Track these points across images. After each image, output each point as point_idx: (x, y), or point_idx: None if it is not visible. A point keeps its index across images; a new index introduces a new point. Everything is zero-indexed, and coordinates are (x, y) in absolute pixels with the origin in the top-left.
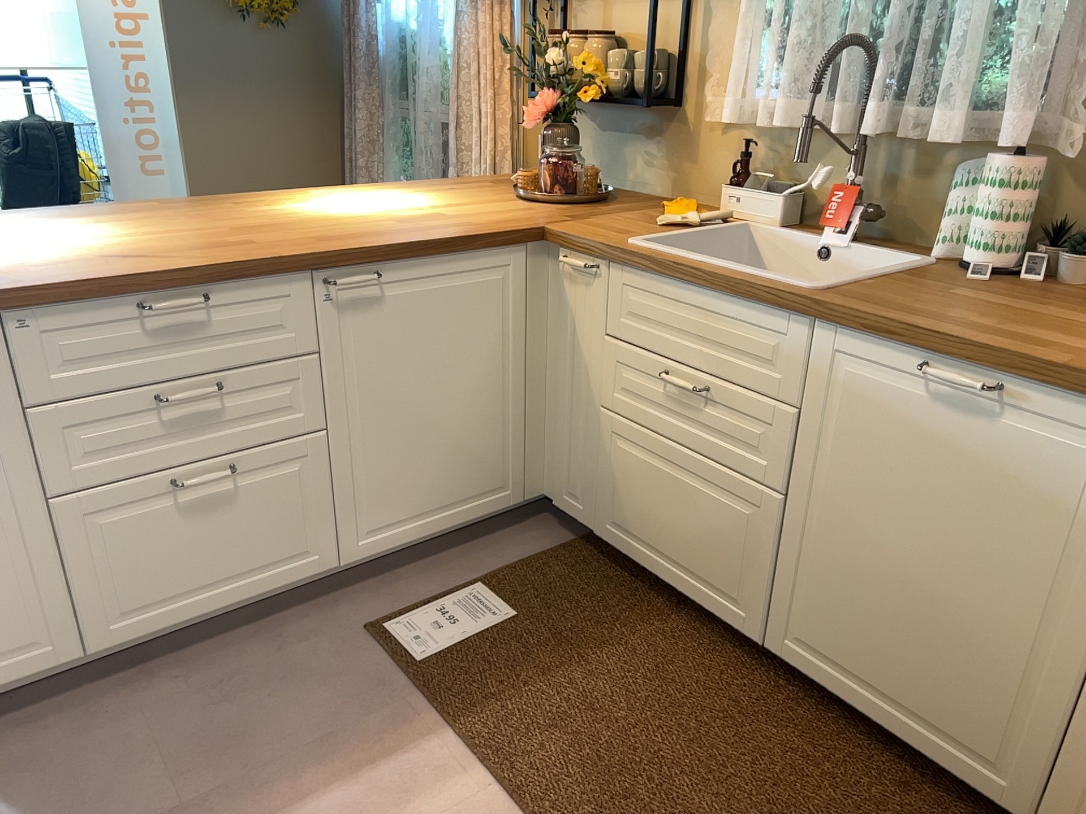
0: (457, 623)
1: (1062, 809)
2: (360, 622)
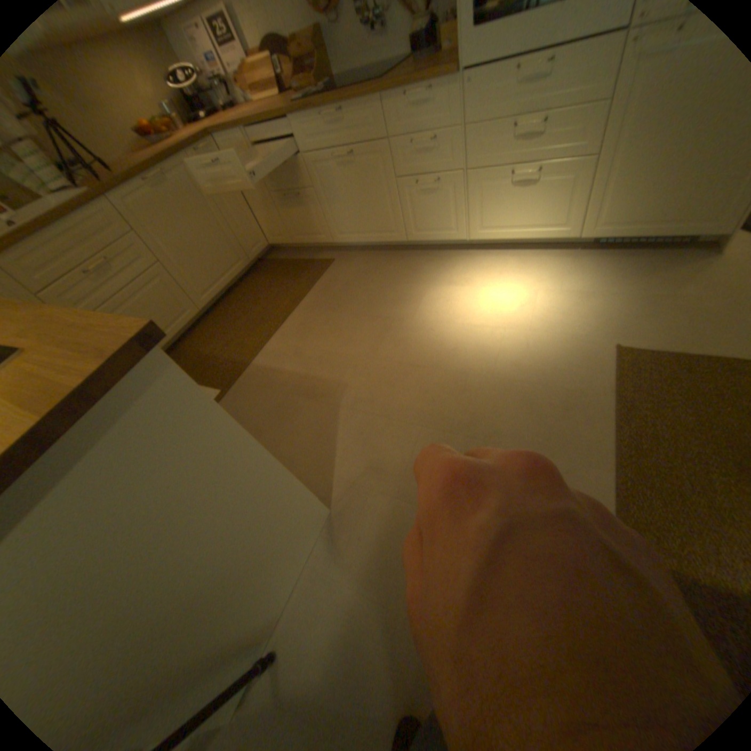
0: None
1: (247, 250)
2: None
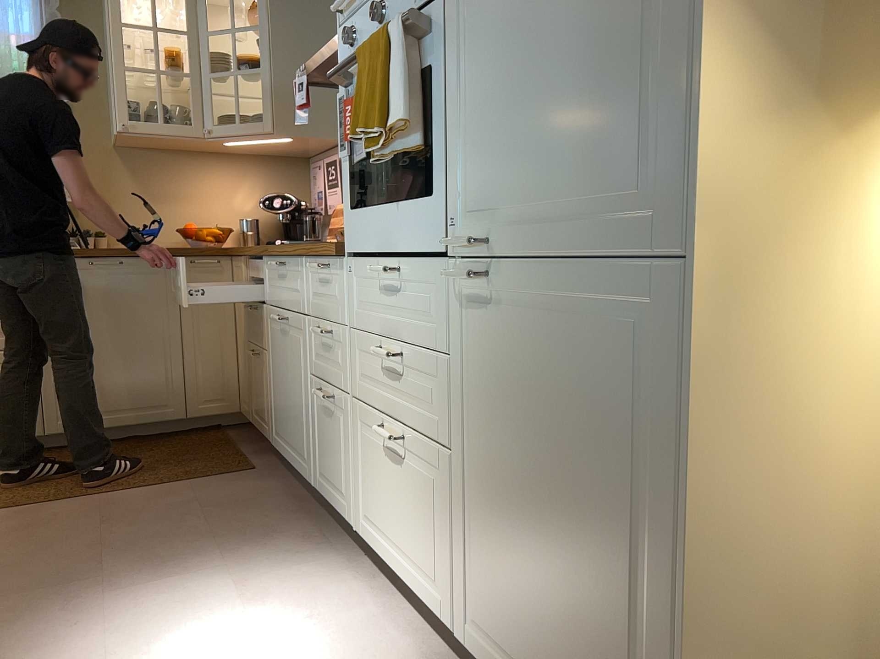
0: None
1: (192, 402)
2: None
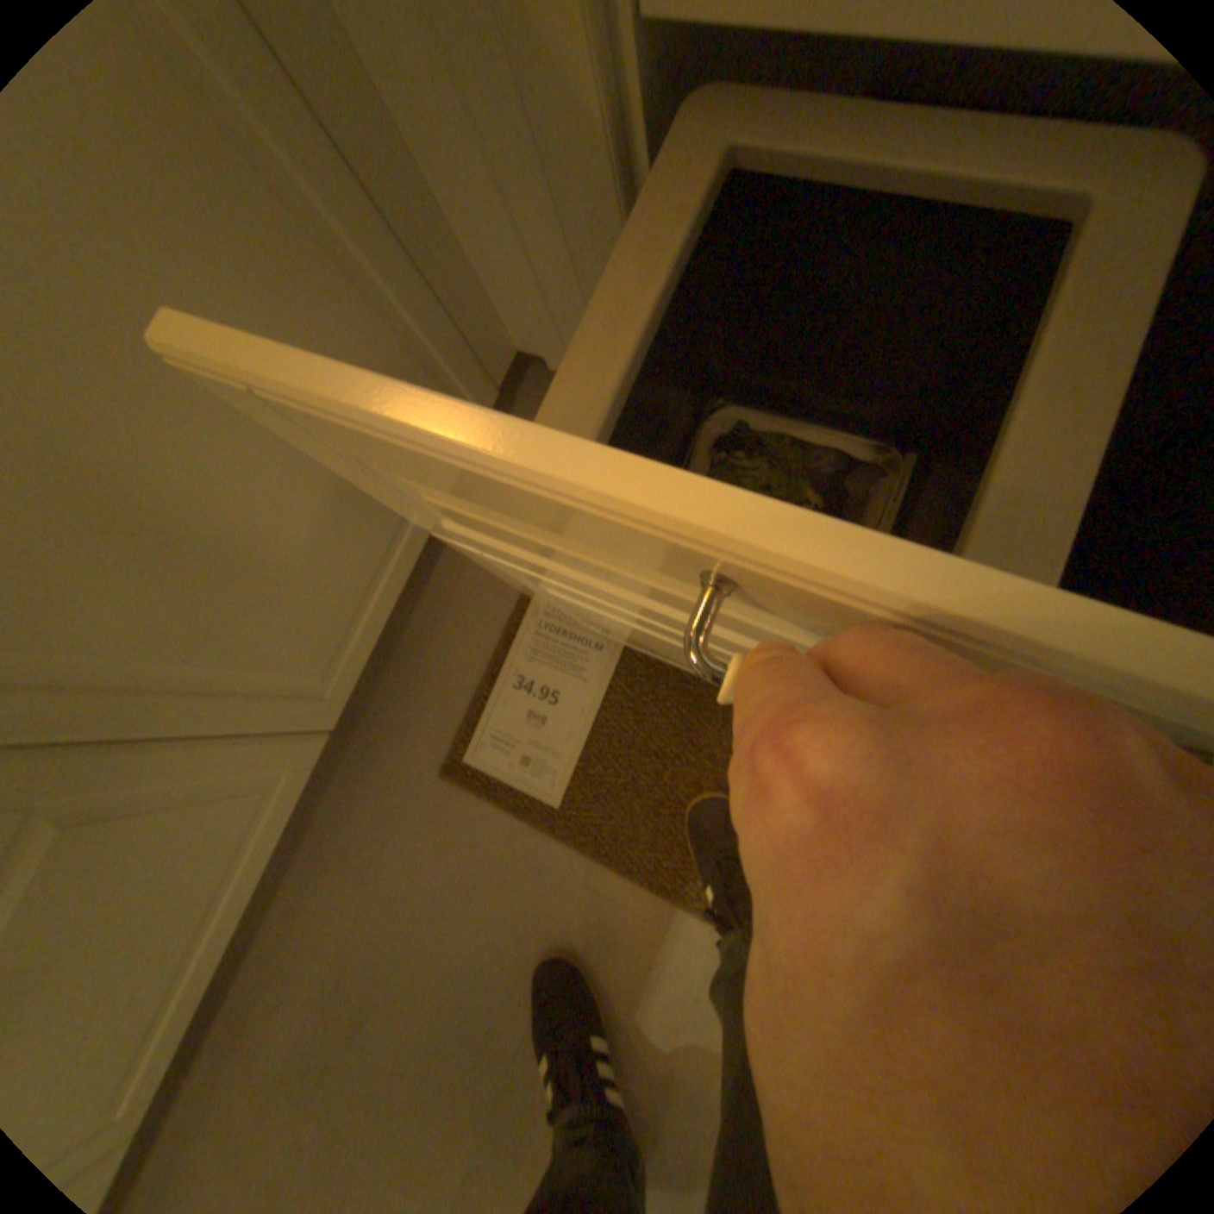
0: (560, 697)
1: None
2: (429, 766)
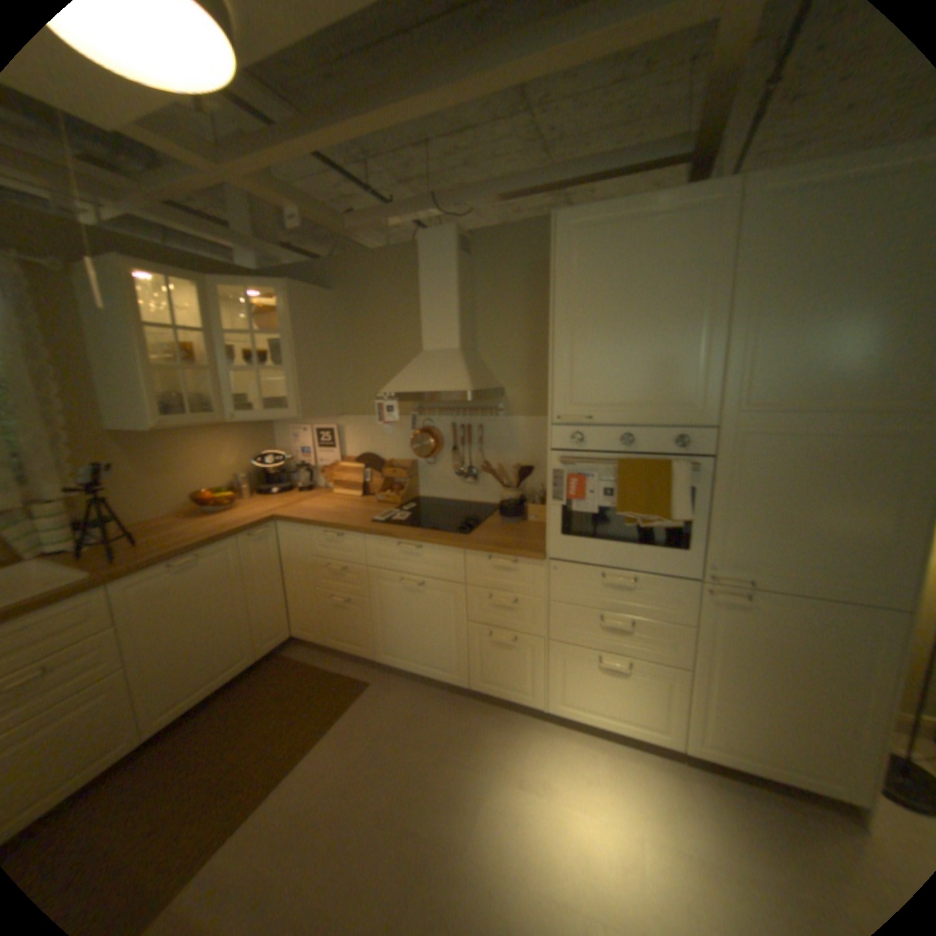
0: None
1: (257, 648)
2: None
